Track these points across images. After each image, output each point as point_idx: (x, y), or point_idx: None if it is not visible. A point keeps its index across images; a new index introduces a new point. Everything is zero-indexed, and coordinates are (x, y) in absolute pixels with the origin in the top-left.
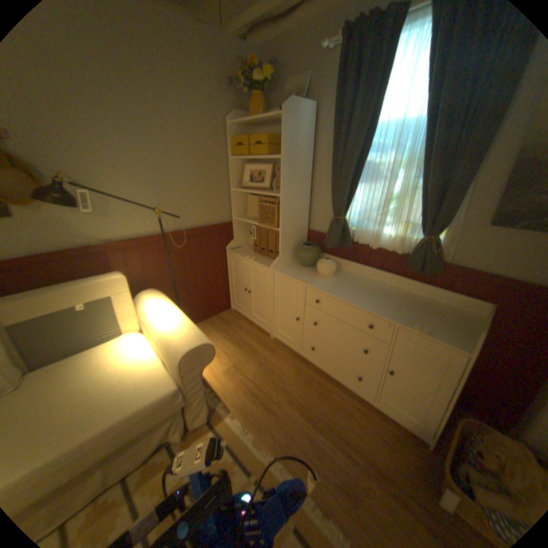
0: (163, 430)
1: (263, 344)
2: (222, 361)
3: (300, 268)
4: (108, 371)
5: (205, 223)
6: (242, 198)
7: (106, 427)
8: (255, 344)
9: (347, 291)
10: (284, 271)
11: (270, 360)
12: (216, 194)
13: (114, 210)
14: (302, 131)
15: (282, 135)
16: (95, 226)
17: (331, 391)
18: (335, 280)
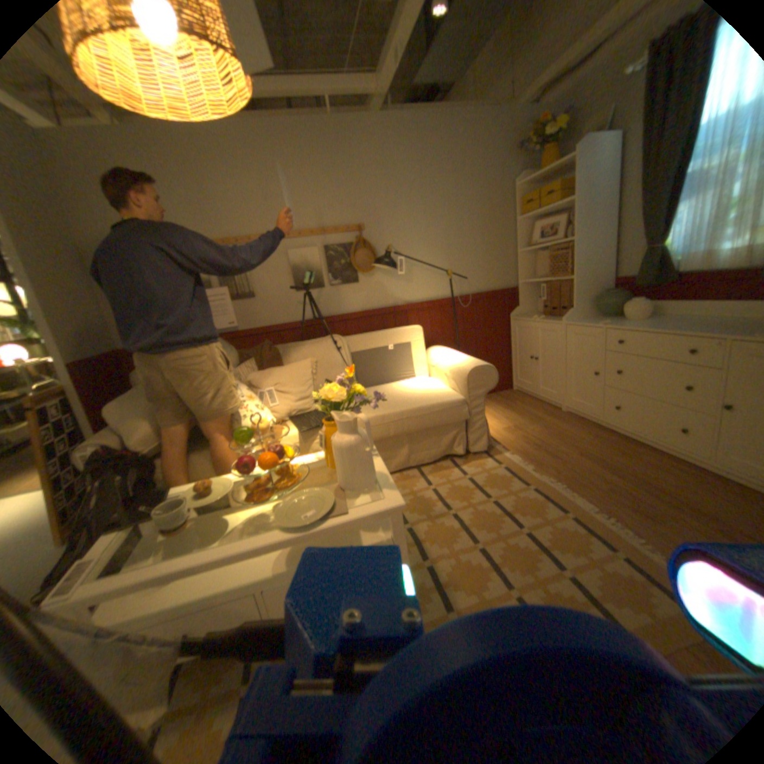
0: (448, 443)
1: (551, 415)
2: (501, 422)
3: (601, 318)
4: (410, 389)
5: (488, 288)
6: (529, 259)
7: (414, 407)
8: (541, 414)
9: (662, 325)
10: (578, 321)
11: (559, 426)
12: (501, 258)
13: (414, 276)
14: (601, 165)
15: (578, 176)
16: (400, 290)
17: (643, 454)
18: (649, 321)
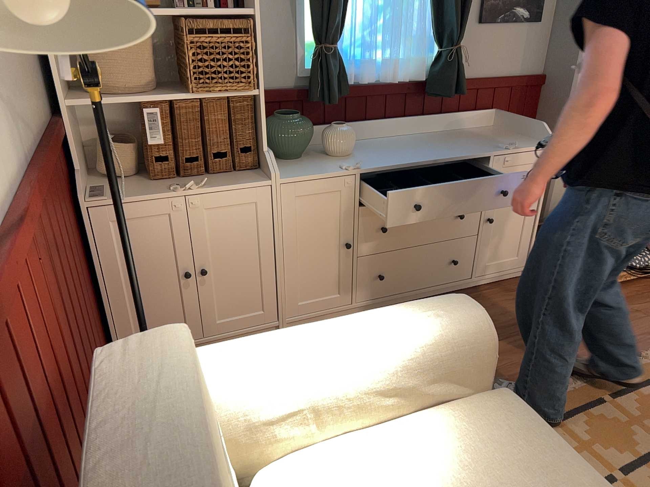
0: None
1: None
2: None
3: (293, 162)
4: None
5: (37, 132)
6: None
7: None
8: None
9: (404, 154)
10: (295, 174)
11: None
12: None
13: None
14: None
15: None
16: None
17: None
18: (365, 153)
